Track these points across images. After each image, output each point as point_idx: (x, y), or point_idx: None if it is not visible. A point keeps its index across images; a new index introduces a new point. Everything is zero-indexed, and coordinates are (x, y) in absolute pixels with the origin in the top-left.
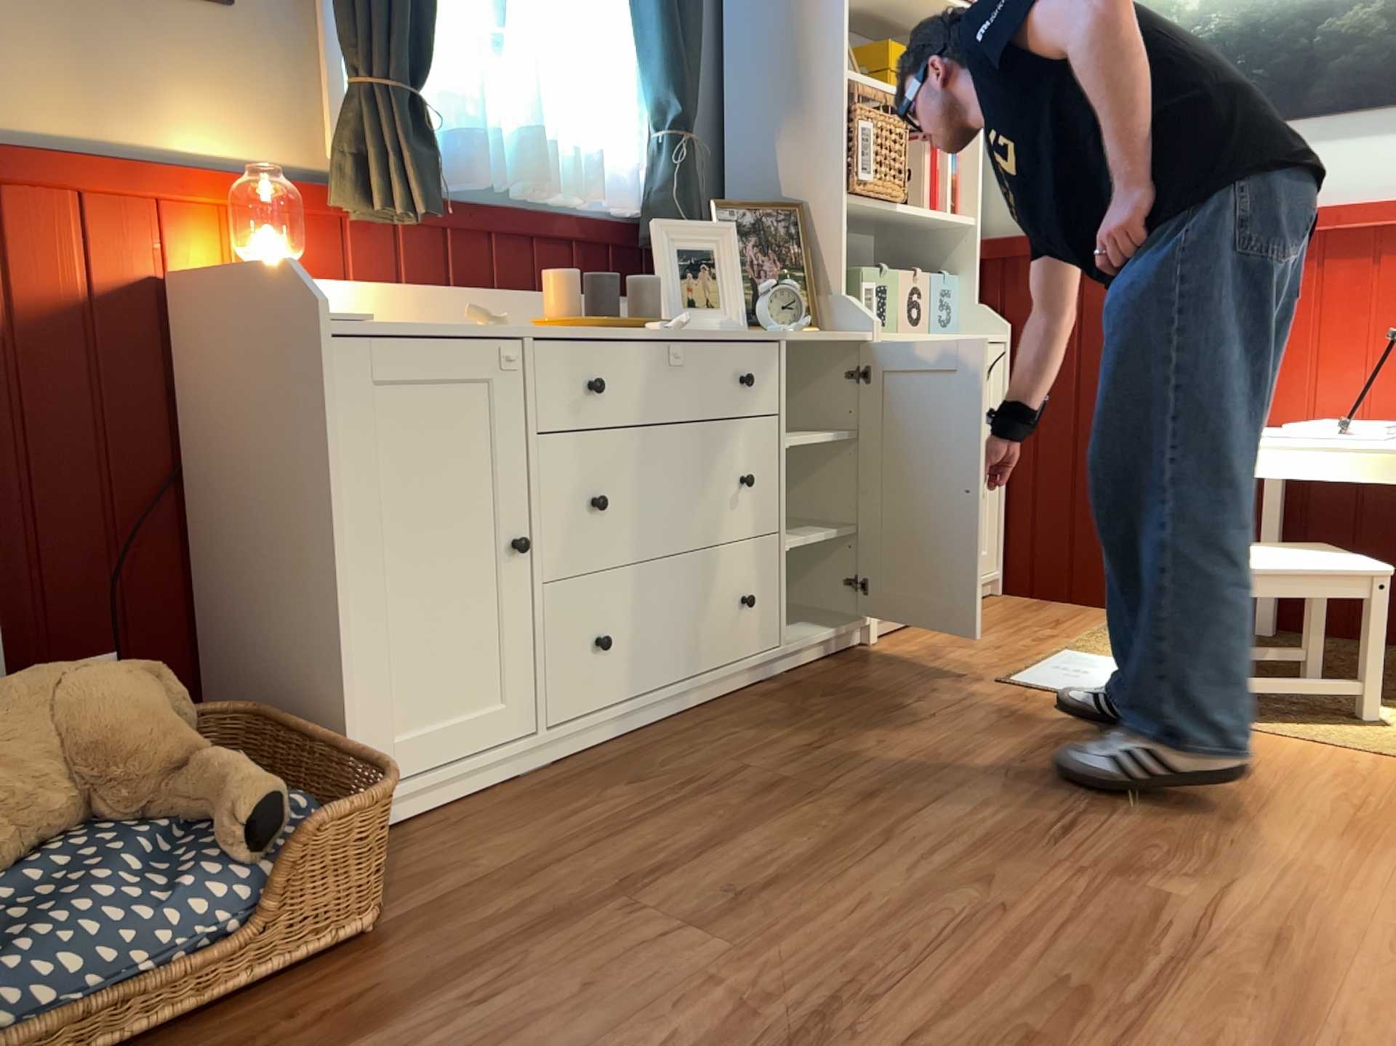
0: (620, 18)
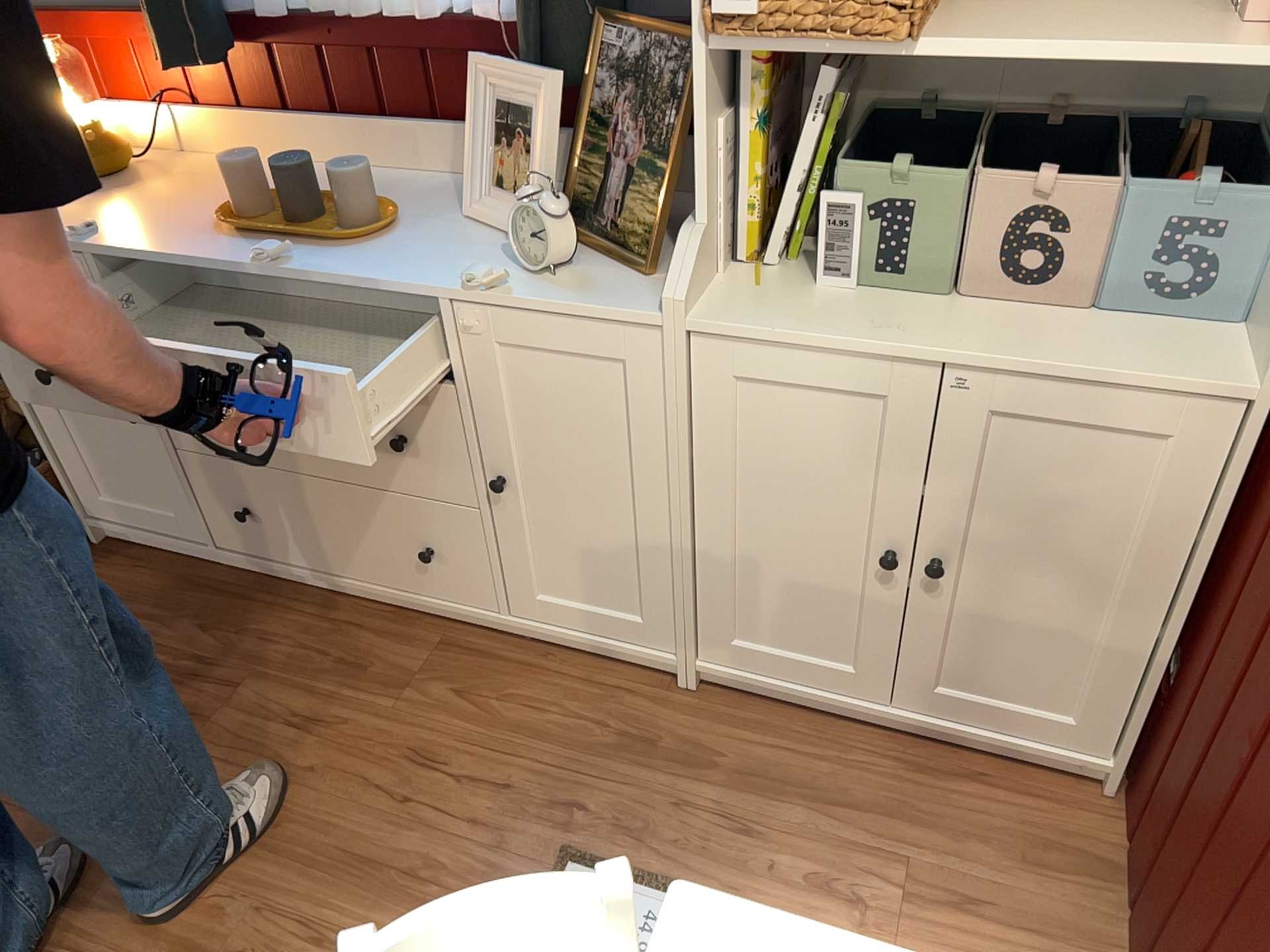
0: None
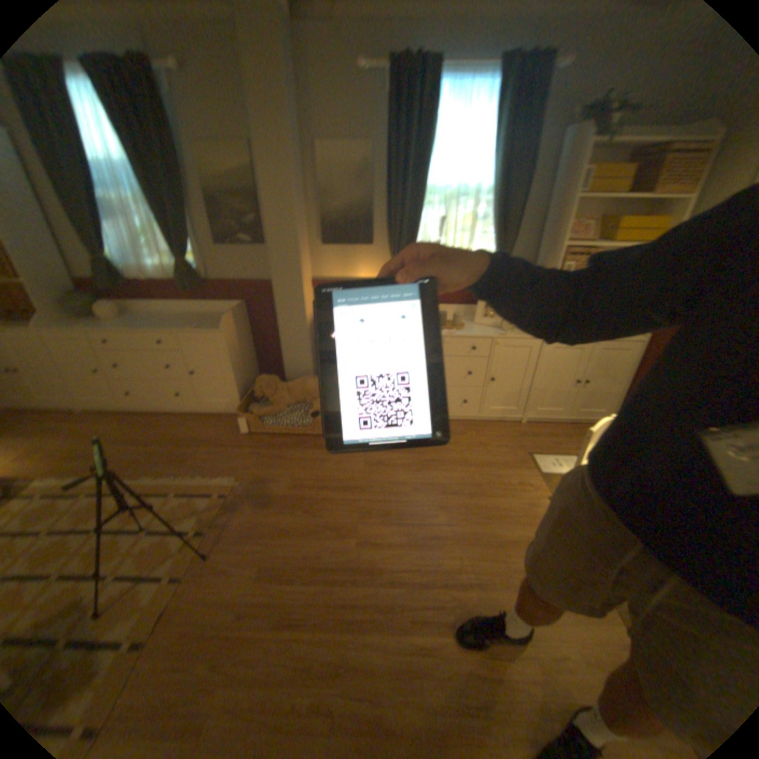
0: (488, 224)
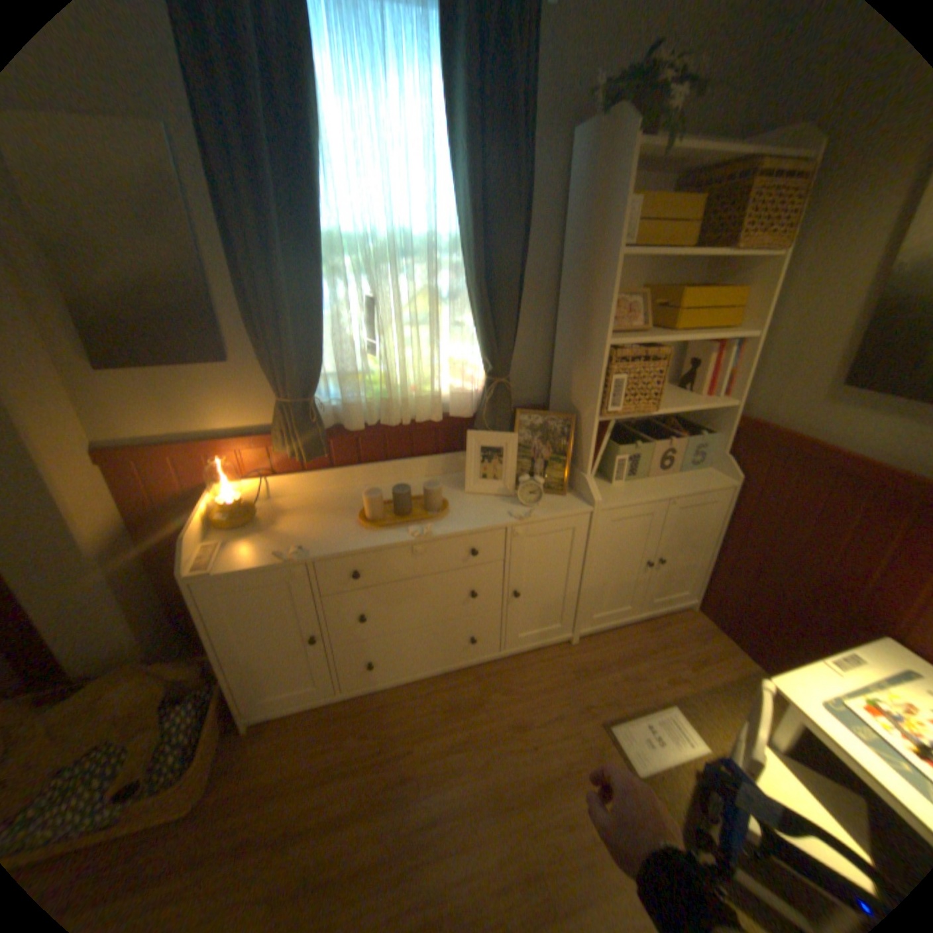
0: (463, 308)
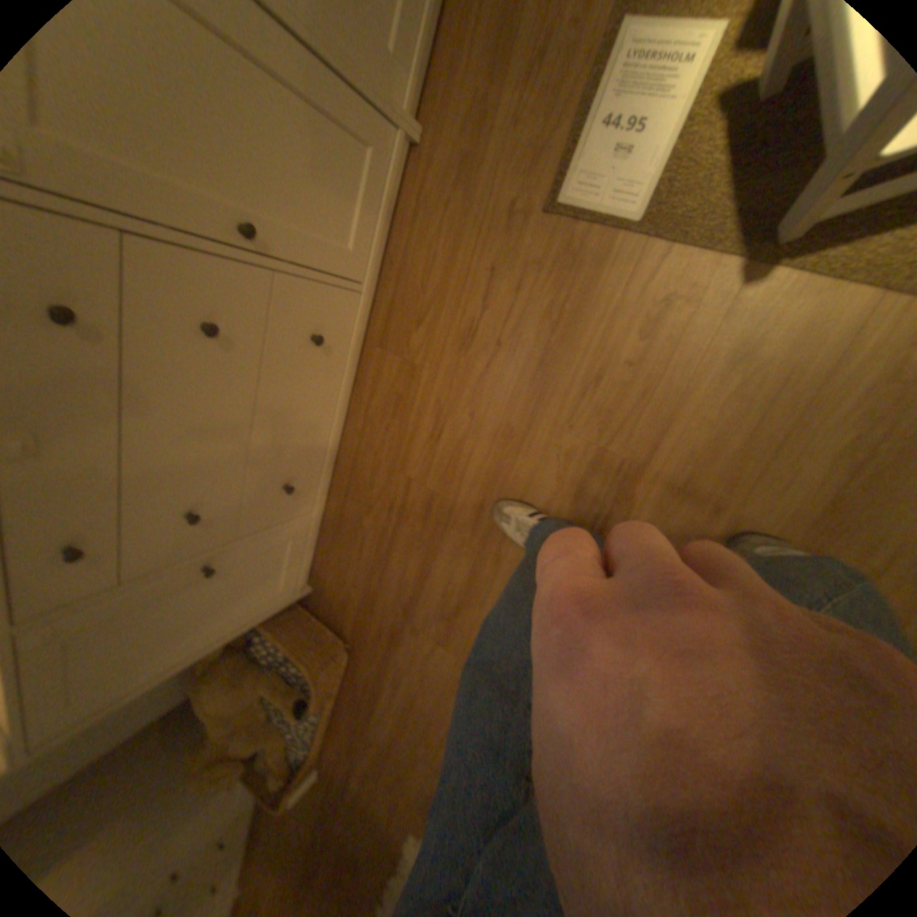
0: None
